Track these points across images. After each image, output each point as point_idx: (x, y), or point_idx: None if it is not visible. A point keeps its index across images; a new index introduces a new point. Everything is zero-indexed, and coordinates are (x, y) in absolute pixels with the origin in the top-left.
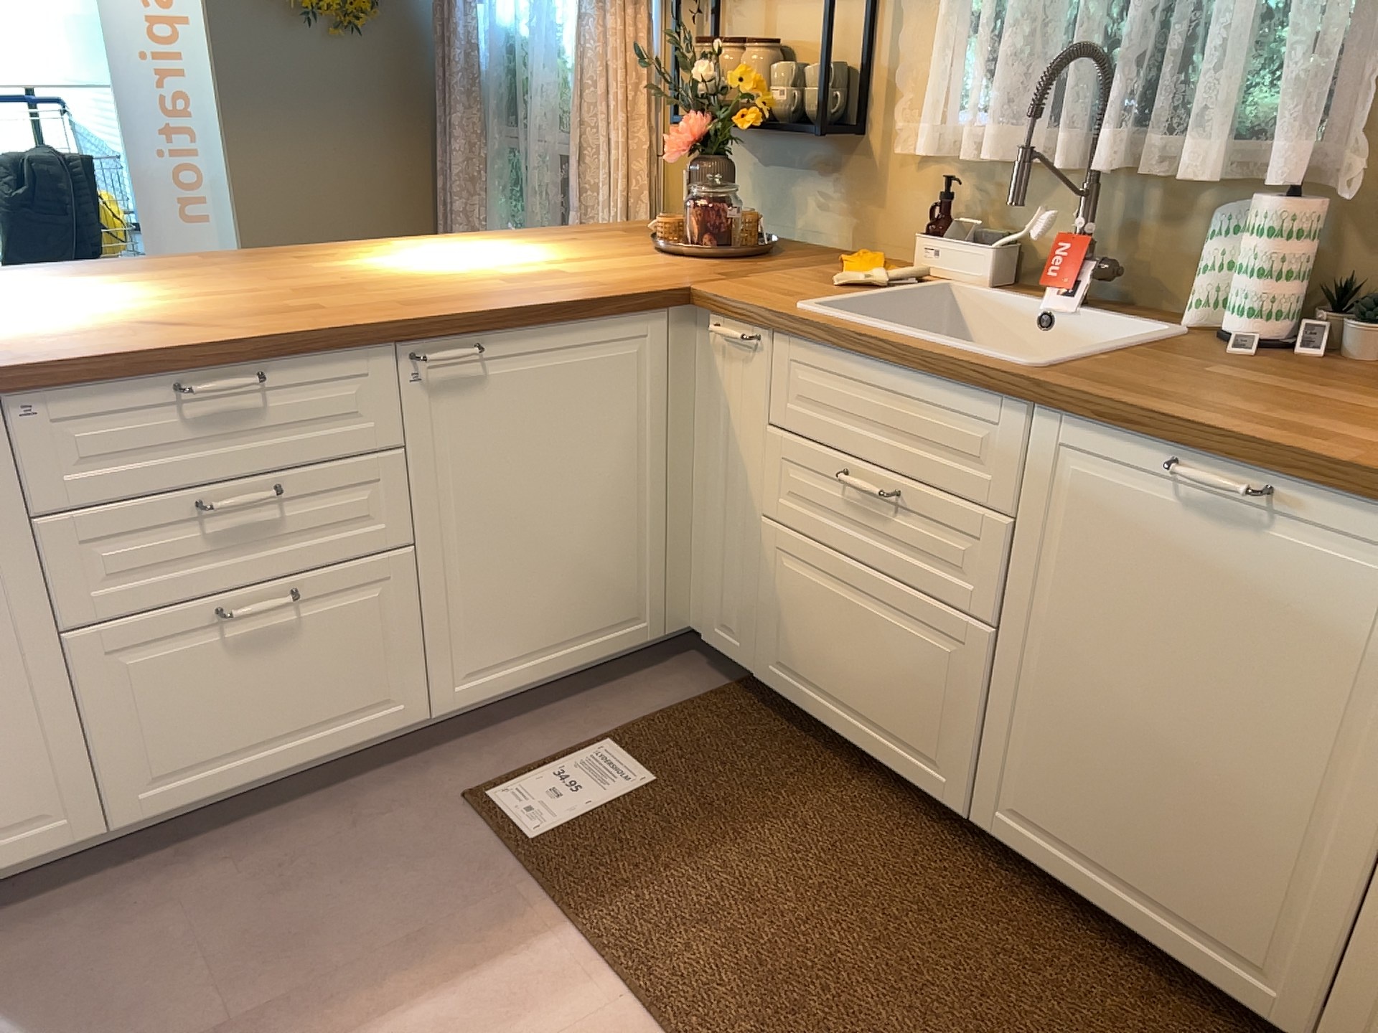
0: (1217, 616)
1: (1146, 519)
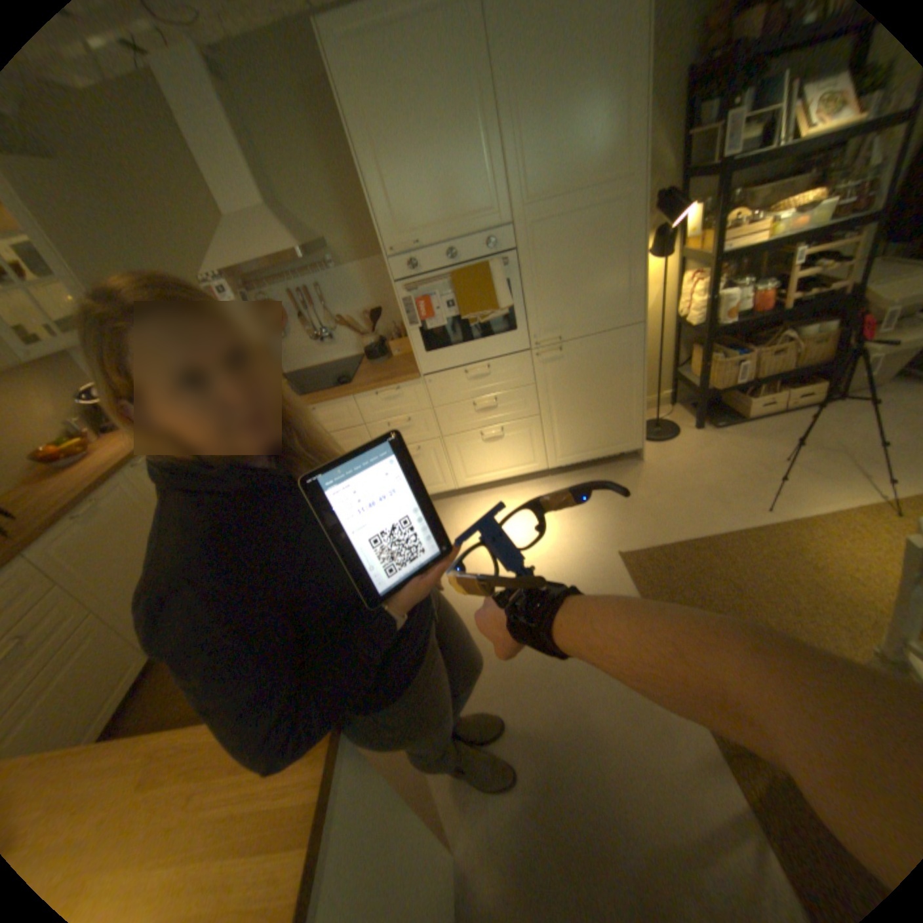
0: (114, 533)
1: (81, 537)
